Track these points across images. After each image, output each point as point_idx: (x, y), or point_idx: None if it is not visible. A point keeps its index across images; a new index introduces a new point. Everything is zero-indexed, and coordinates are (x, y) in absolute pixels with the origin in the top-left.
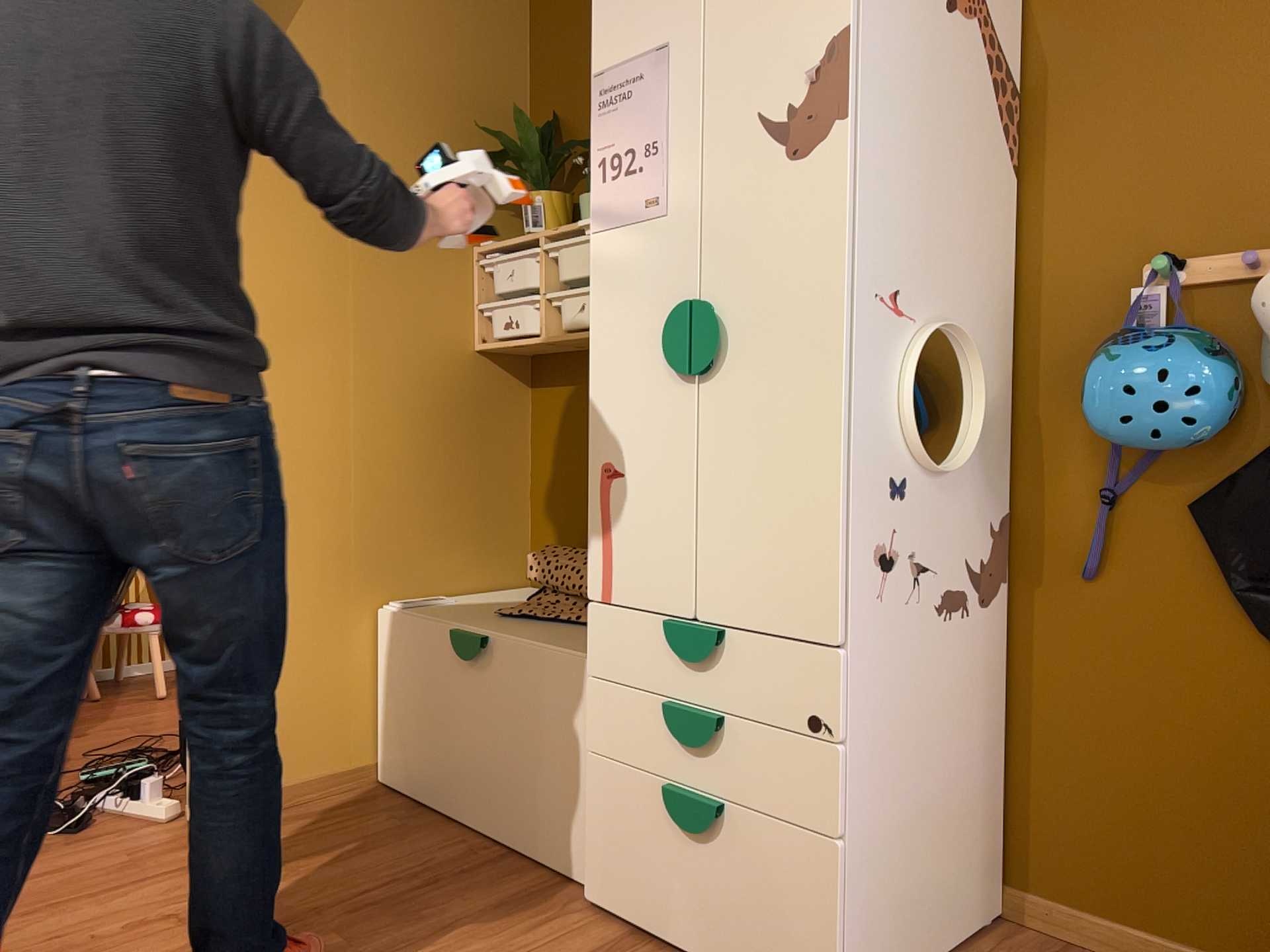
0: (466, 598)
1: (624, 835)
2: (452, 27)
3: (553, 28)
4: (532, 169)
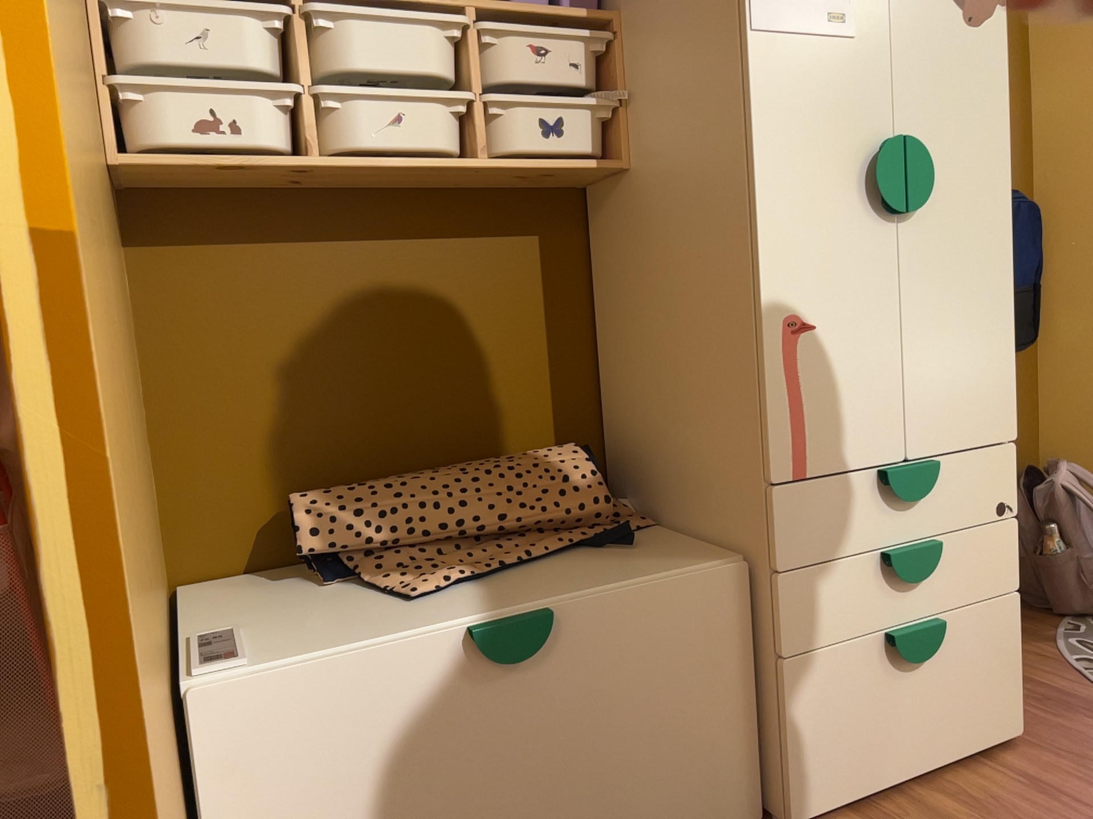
0: (214, 623)
1: (839, 717)
2: None
3: None
4: None
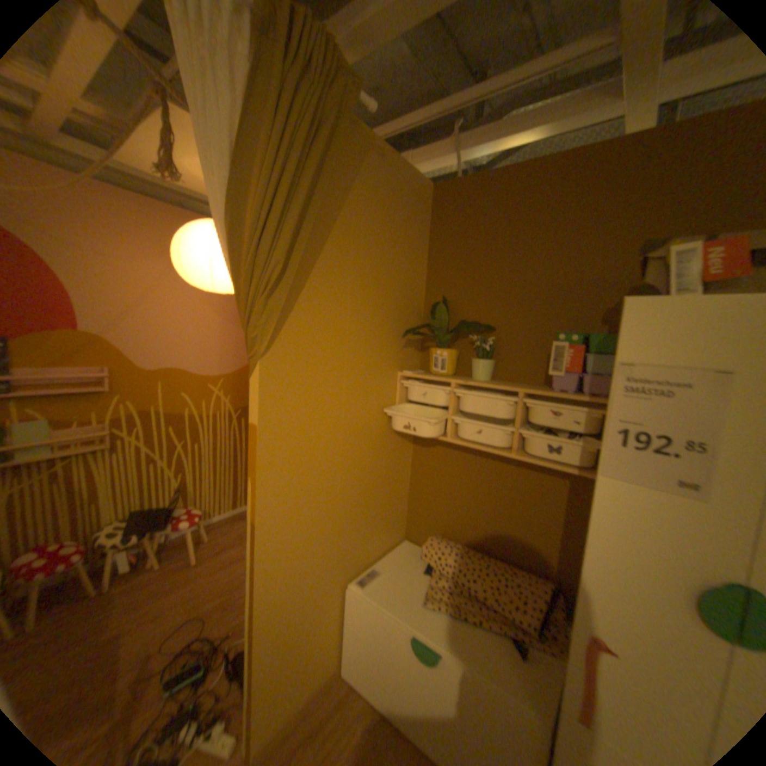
0: (386, 565)
1: None
2: (397, 243)
3: (446, 245)
4: (440, 334)
